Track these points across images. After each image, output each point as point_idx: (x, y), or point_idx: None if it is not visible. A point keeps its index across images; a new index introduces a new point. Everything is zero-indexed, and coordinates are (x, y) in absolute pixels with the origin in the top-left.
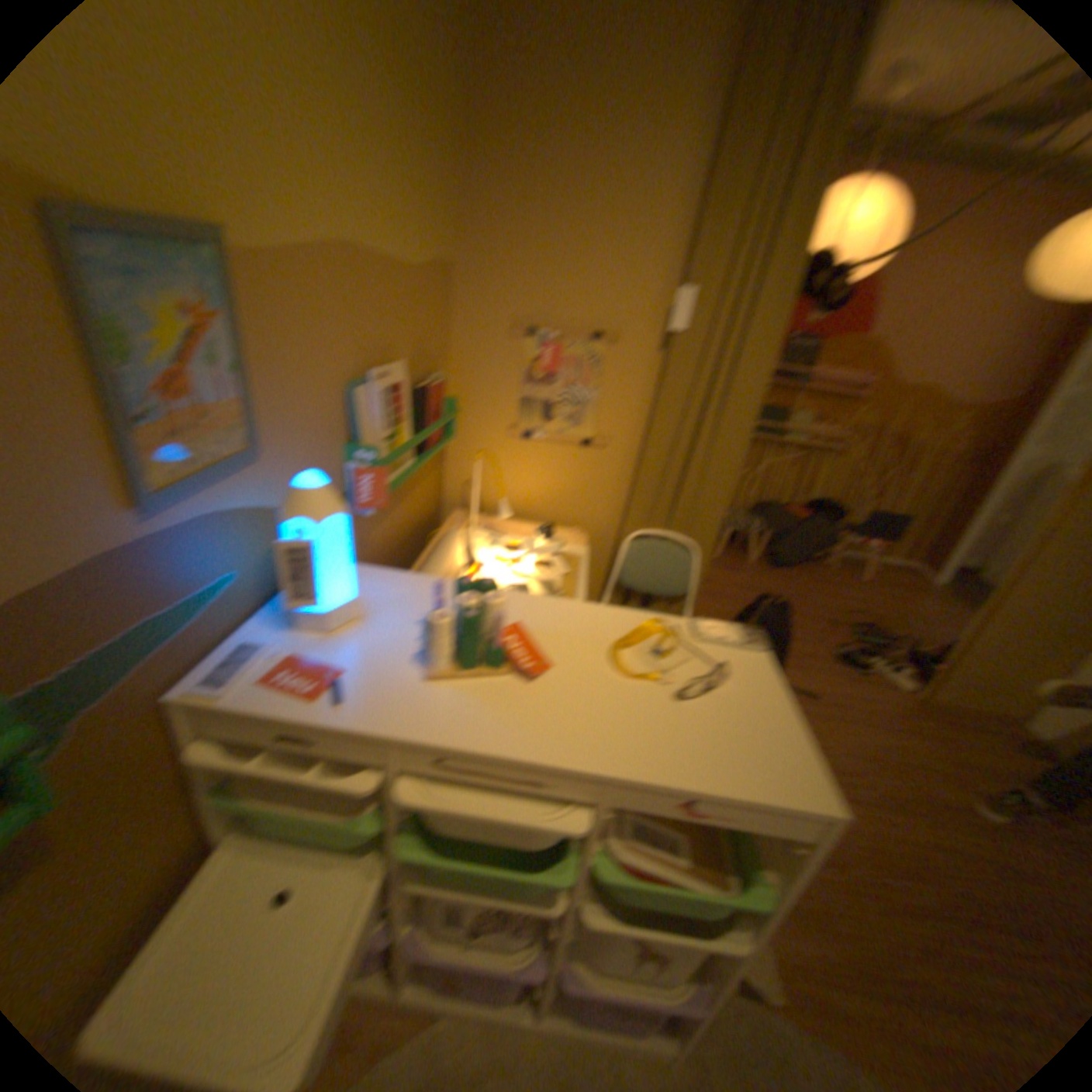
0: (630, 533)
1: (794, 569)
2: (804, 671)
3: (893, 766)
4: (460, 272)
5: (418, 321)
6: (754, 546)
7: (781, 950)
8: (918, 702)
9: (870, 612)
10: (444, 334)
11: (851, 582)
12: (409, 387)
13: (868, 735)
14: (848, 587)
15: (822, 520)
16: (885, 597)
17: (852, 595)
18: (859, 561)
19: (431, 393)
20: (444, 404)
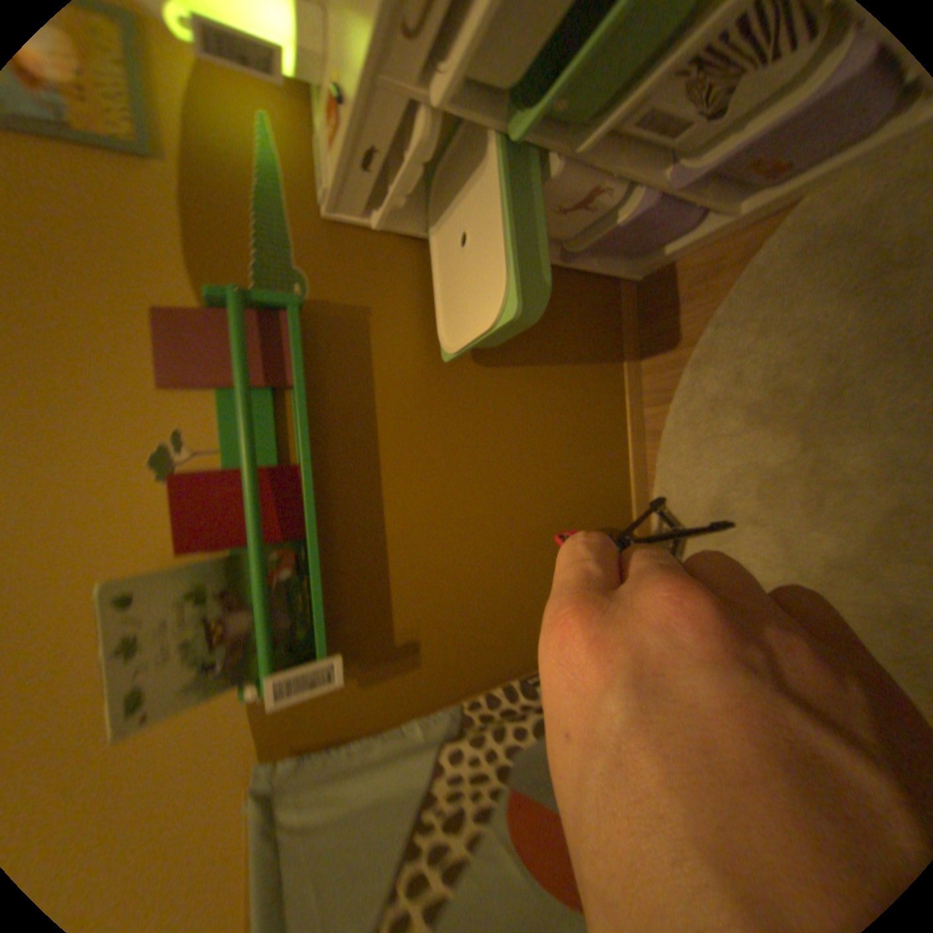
0: None
1: None
2: None
3: None
4: None
5: None
6: None
7: None
8: None
9: None
10: None
11: None
12: None
13: None
14: None
15: None
16: None
17: None
18: None
19: None
20: None
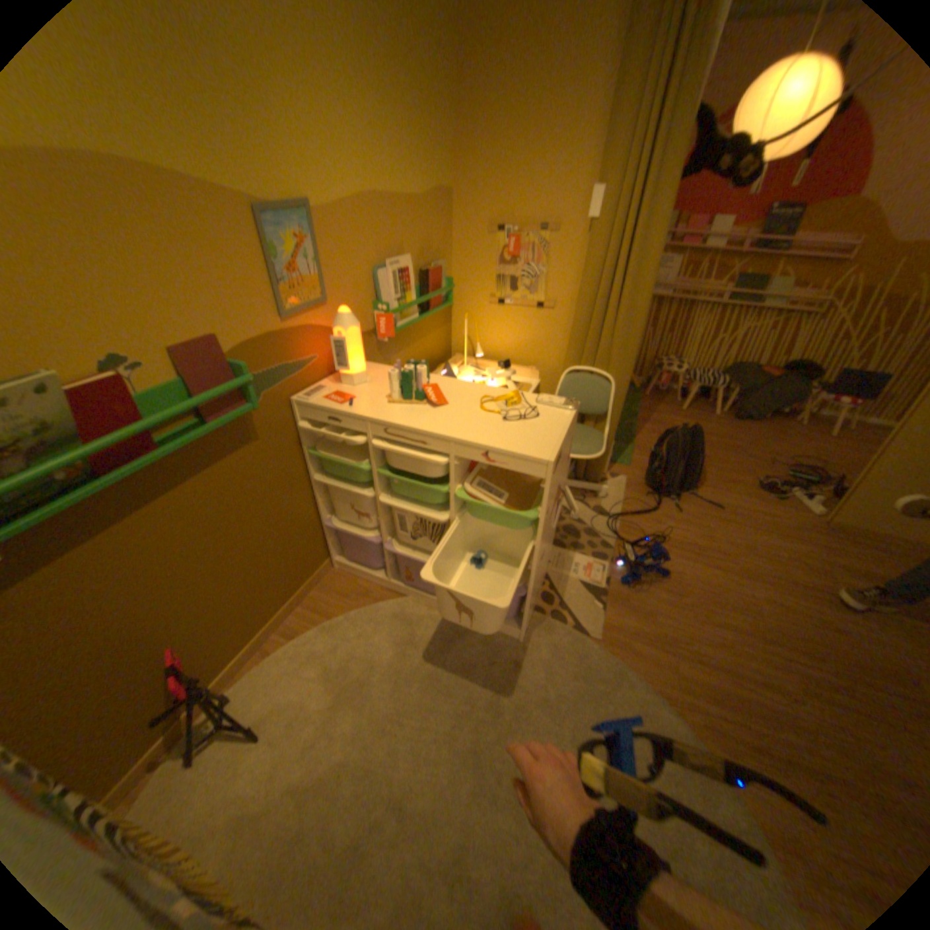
0: (565, 371)
1: (757, 422)
2: (719, 490)
3: (763, 555)
4: (454, 195)
5: (418, 232)
6: (725, 403)
7: (610, 619)
8: (821, 523)
9: (818, 459)
10: (441, 238)
11: (814, 436)
12: (413, 273)
13: (753, 535)
14: (807, 439)
15: (794, 380)
16: (846, 449)
17: (808, 445)
18: (837, 420)
19: (427, 276)
20: (438, 283)
